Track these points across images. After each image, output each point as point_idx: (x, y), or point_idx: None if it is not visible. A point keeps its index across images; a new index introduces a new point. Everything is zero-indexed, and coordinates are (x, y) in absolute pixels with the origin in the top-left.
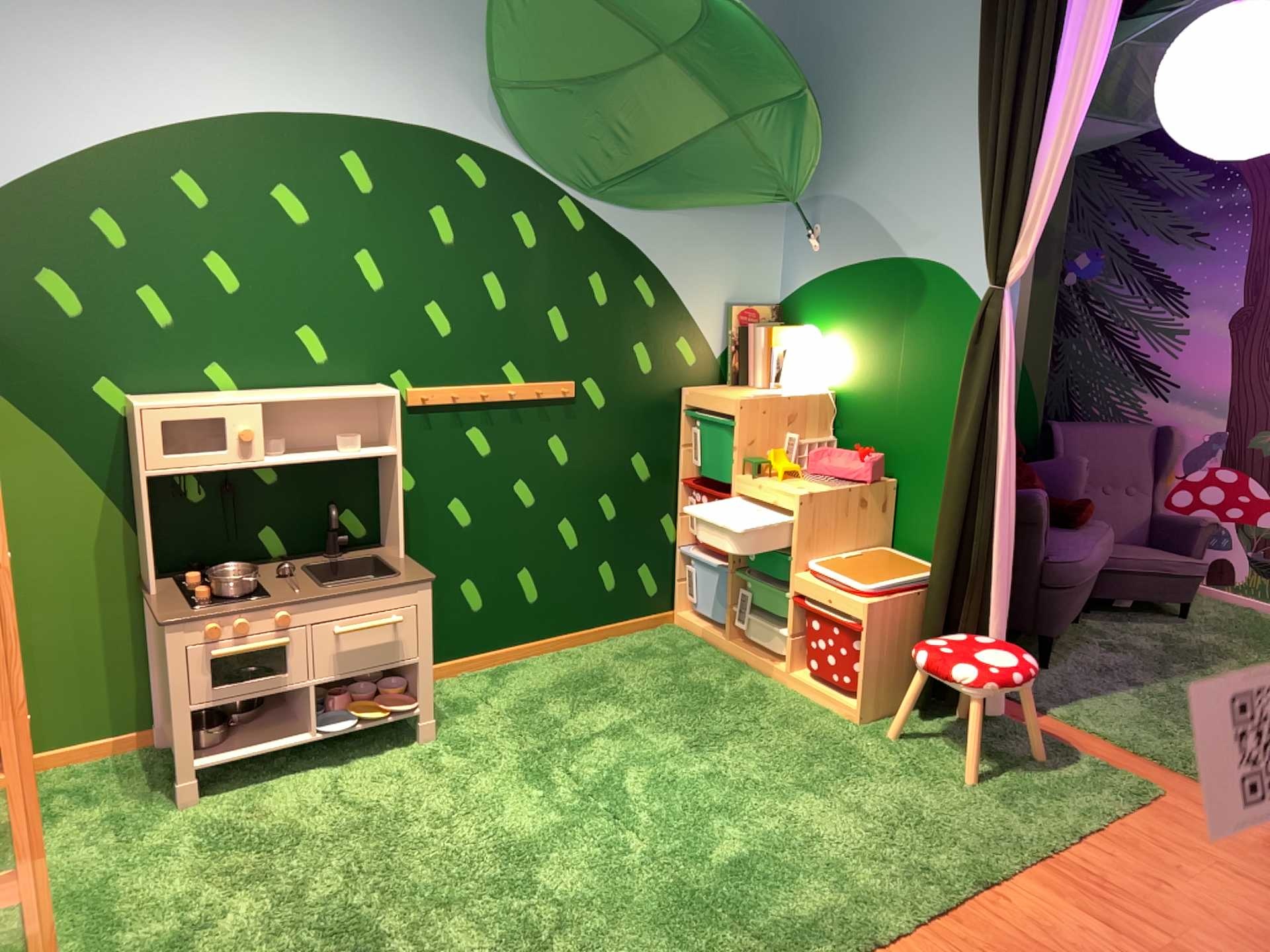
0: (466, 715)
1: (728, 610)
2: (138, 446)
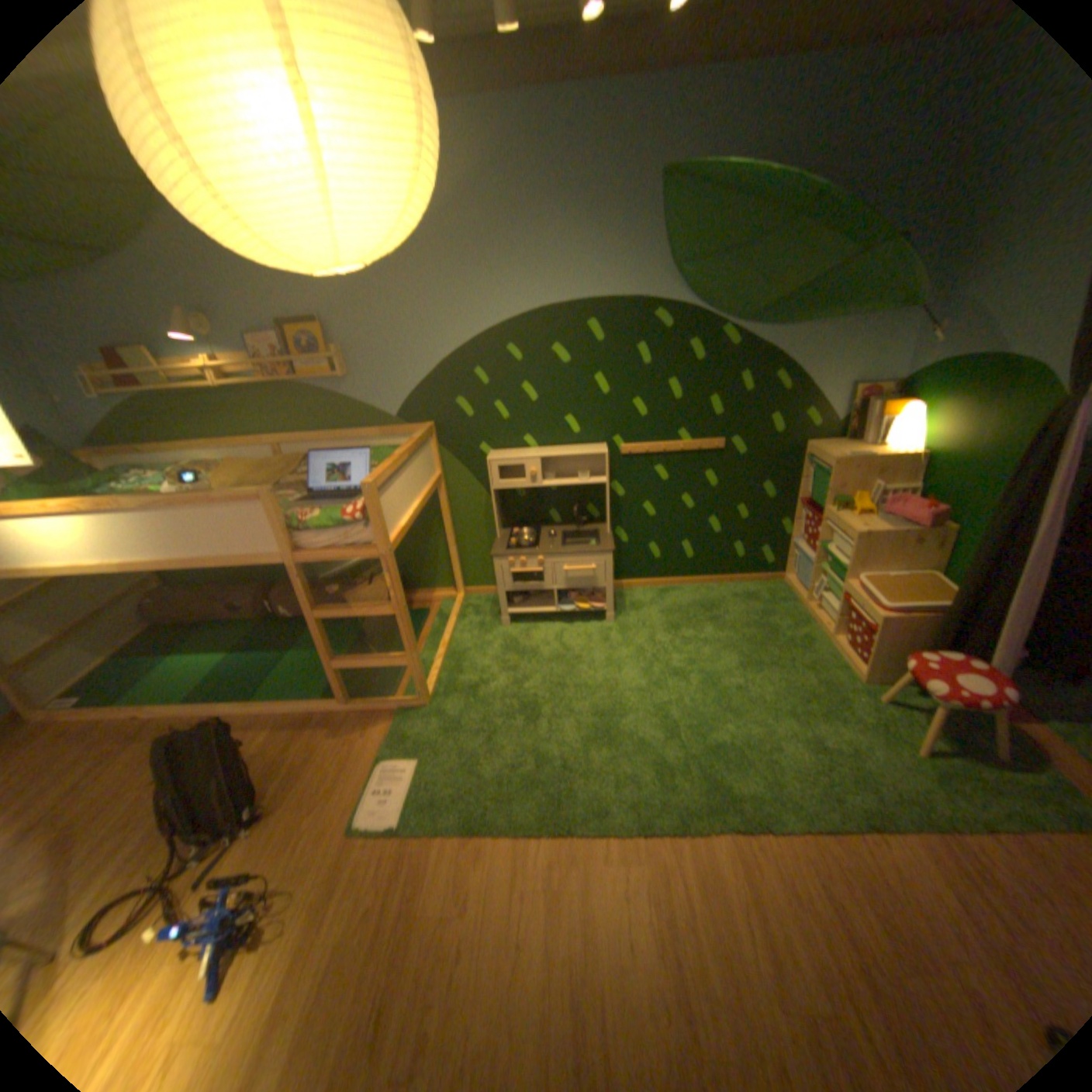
0: (635, 612)
1: (811, 584)
2: (489, 478)
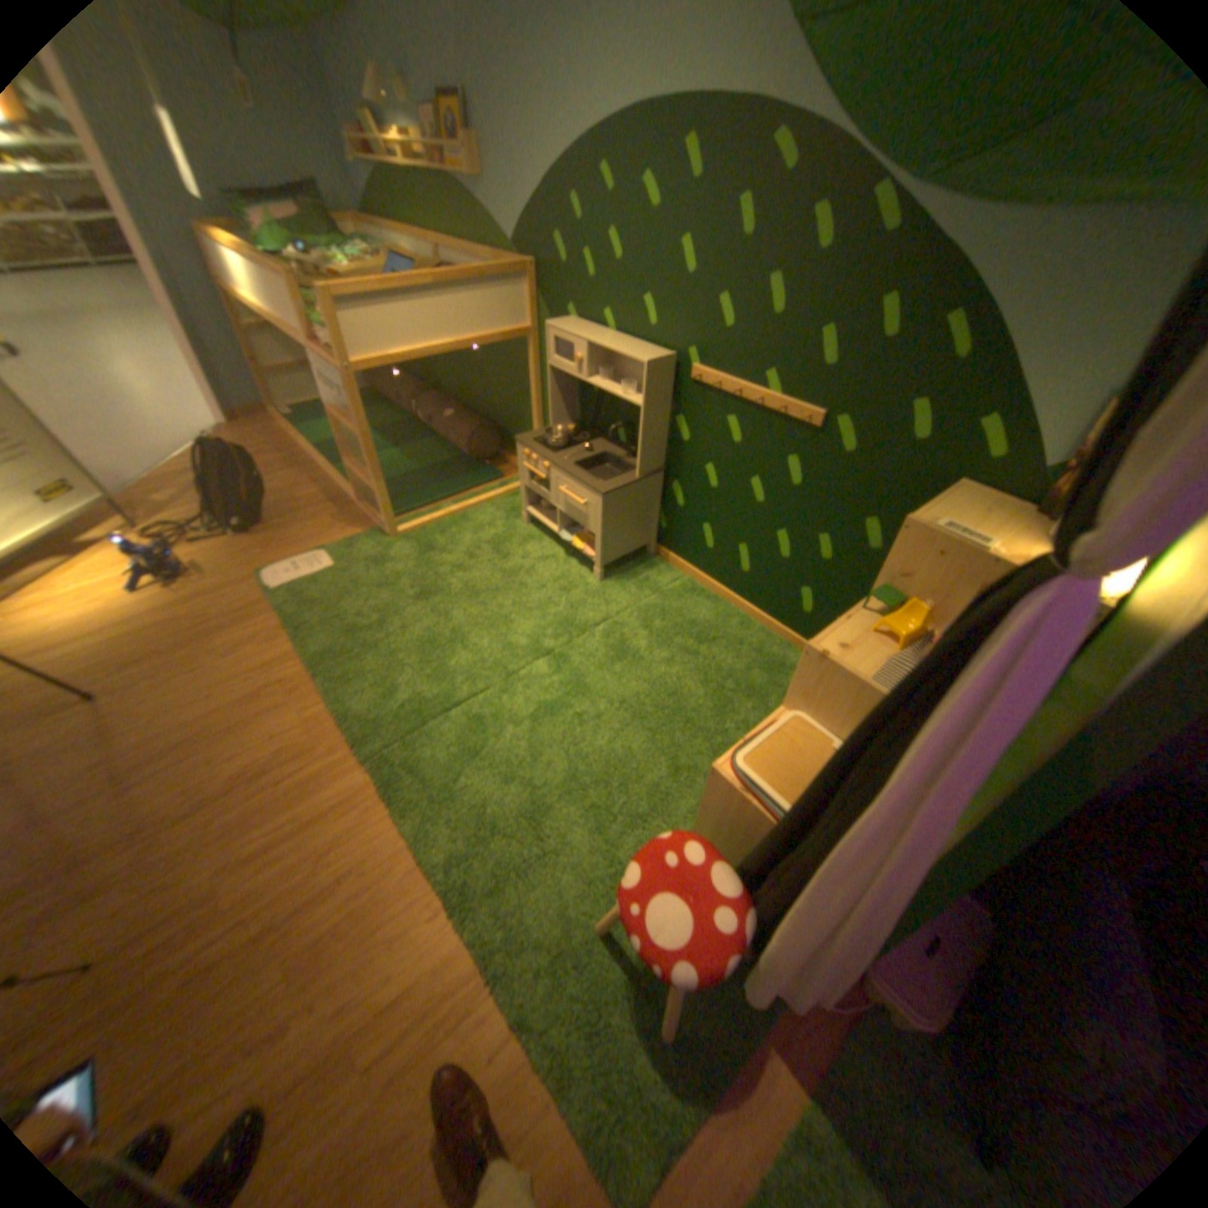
0: (635, 590)
1: None
2: (547, 348)
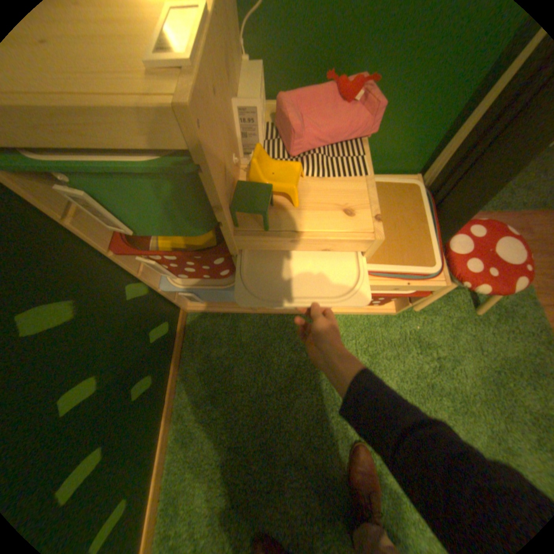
0: None
1: None
2: None
